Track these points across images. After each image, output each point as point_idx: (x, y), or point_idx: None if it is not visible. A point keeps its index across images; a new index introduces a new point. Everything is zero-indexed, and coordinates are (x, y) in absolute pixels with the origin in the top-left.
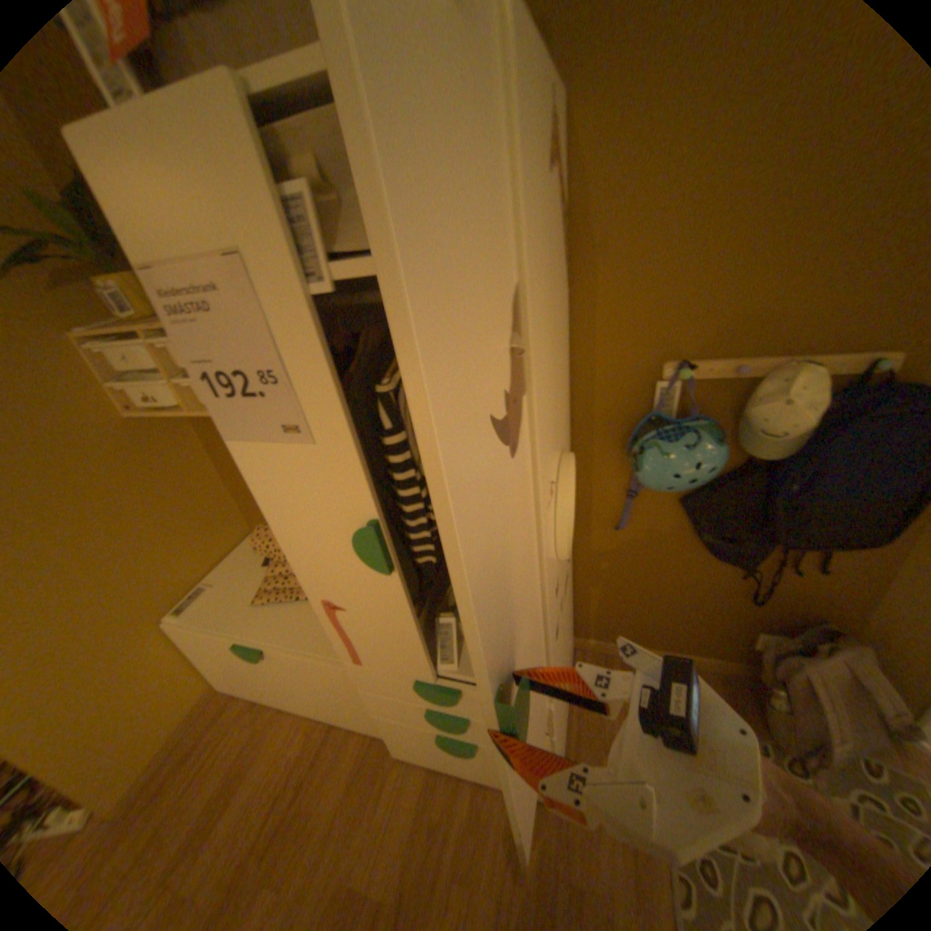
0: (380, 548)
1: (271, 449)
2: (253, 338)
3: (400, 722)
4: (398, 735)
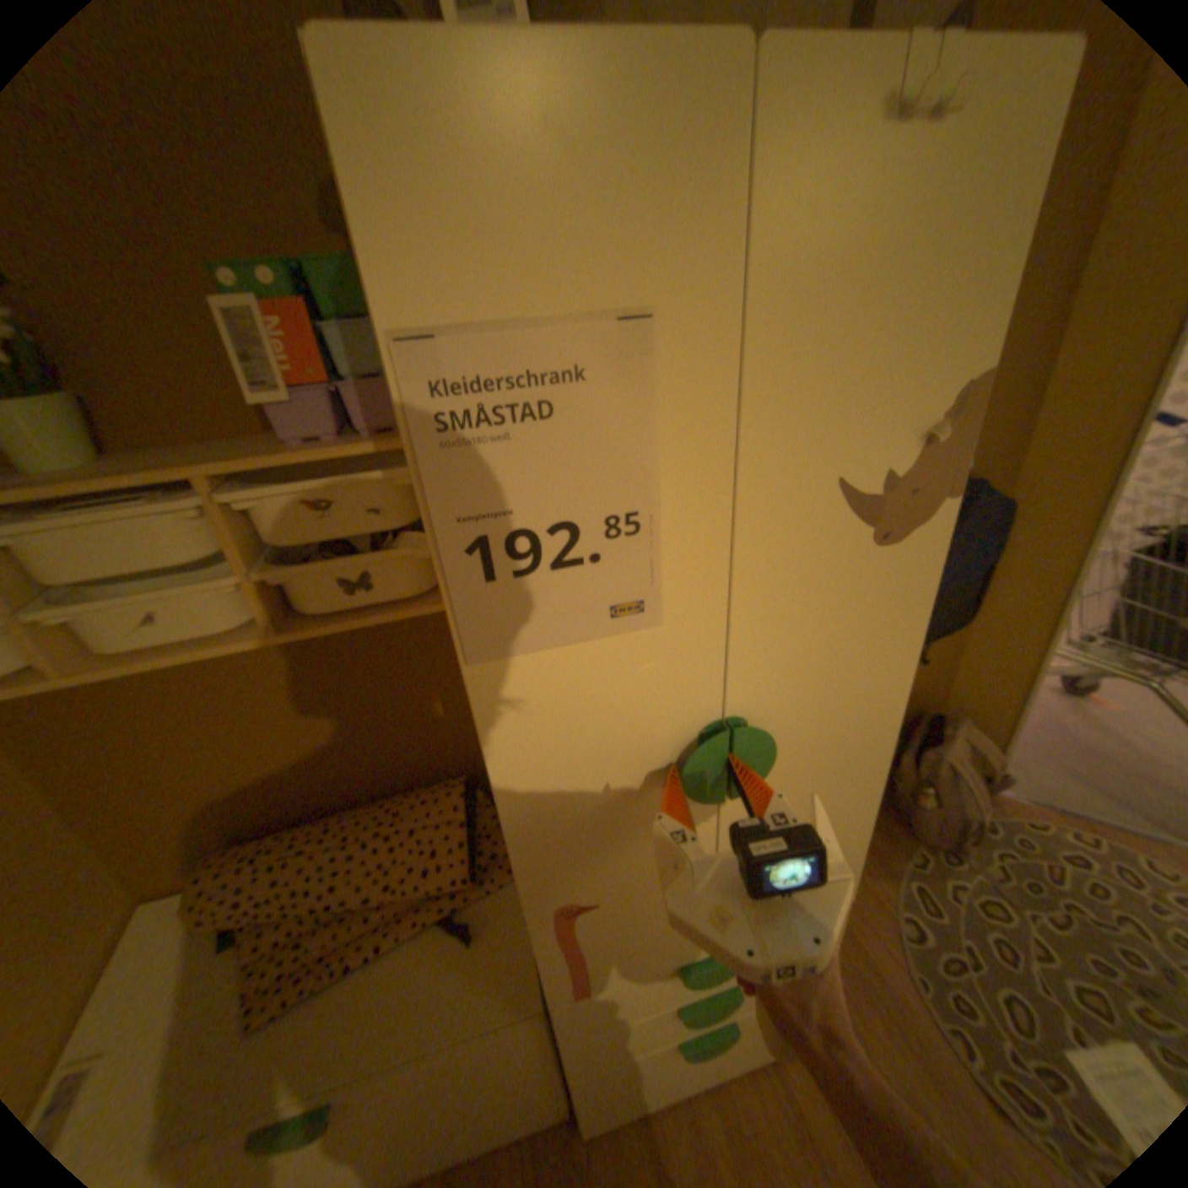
0: (729, 760)
1: (571, 652)
2: (627, 457)
3: (623, 1061)
4: (611, 1088)
